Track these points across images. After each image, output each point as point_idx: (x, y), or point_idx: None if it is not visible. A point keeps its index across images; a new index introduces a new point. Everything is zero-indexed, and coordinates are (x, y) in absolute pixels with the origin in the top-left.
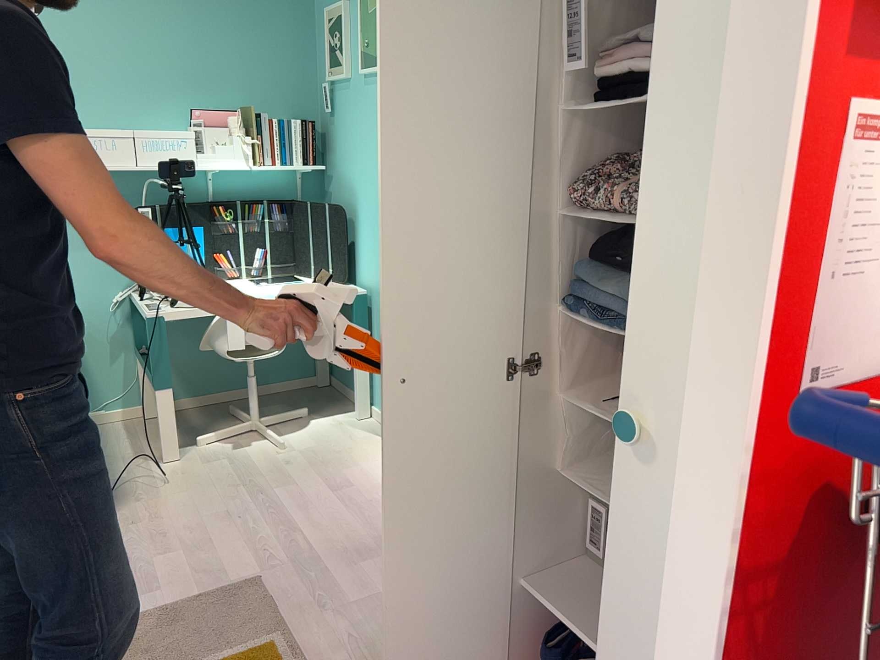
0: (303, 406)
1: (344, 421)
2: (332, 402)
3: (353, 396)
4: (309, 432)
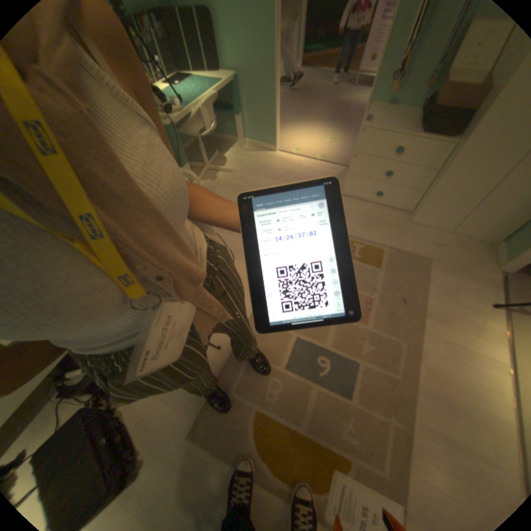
0: (209, 150)
1: (236, 150)
2: (218, 143)
3: (225, 137)
4: (230, 161)
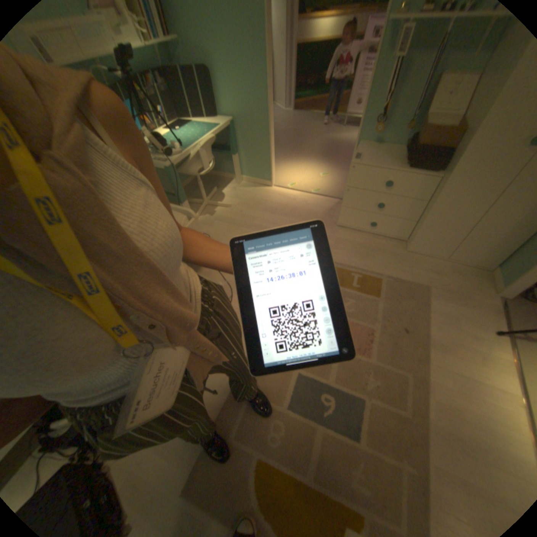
0: (207, 186)
1: (234, 186)
2: (216, 180)
3: (223, 173)
4: (228, 196)
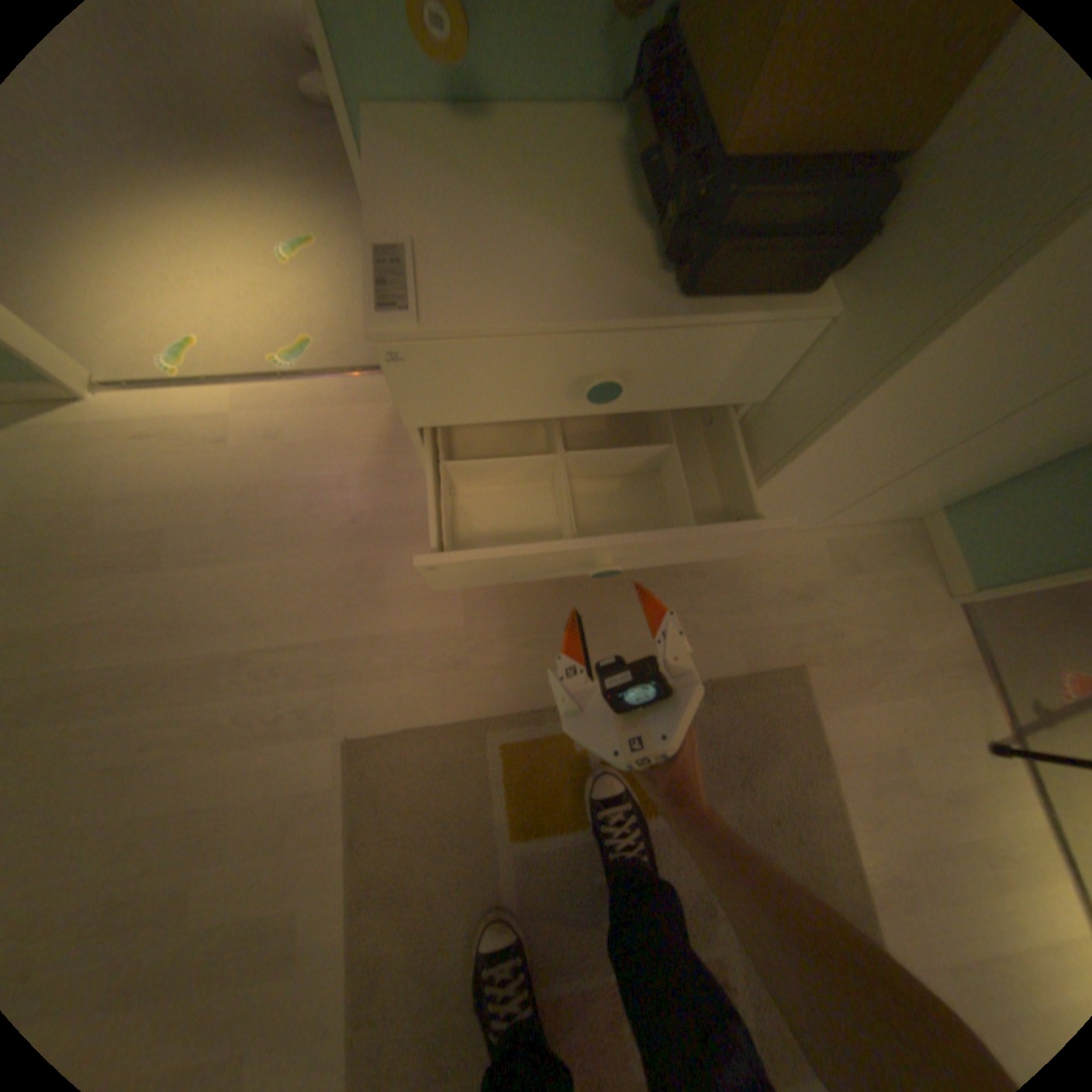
0: None
1: None
2: None
3: None
4: None
